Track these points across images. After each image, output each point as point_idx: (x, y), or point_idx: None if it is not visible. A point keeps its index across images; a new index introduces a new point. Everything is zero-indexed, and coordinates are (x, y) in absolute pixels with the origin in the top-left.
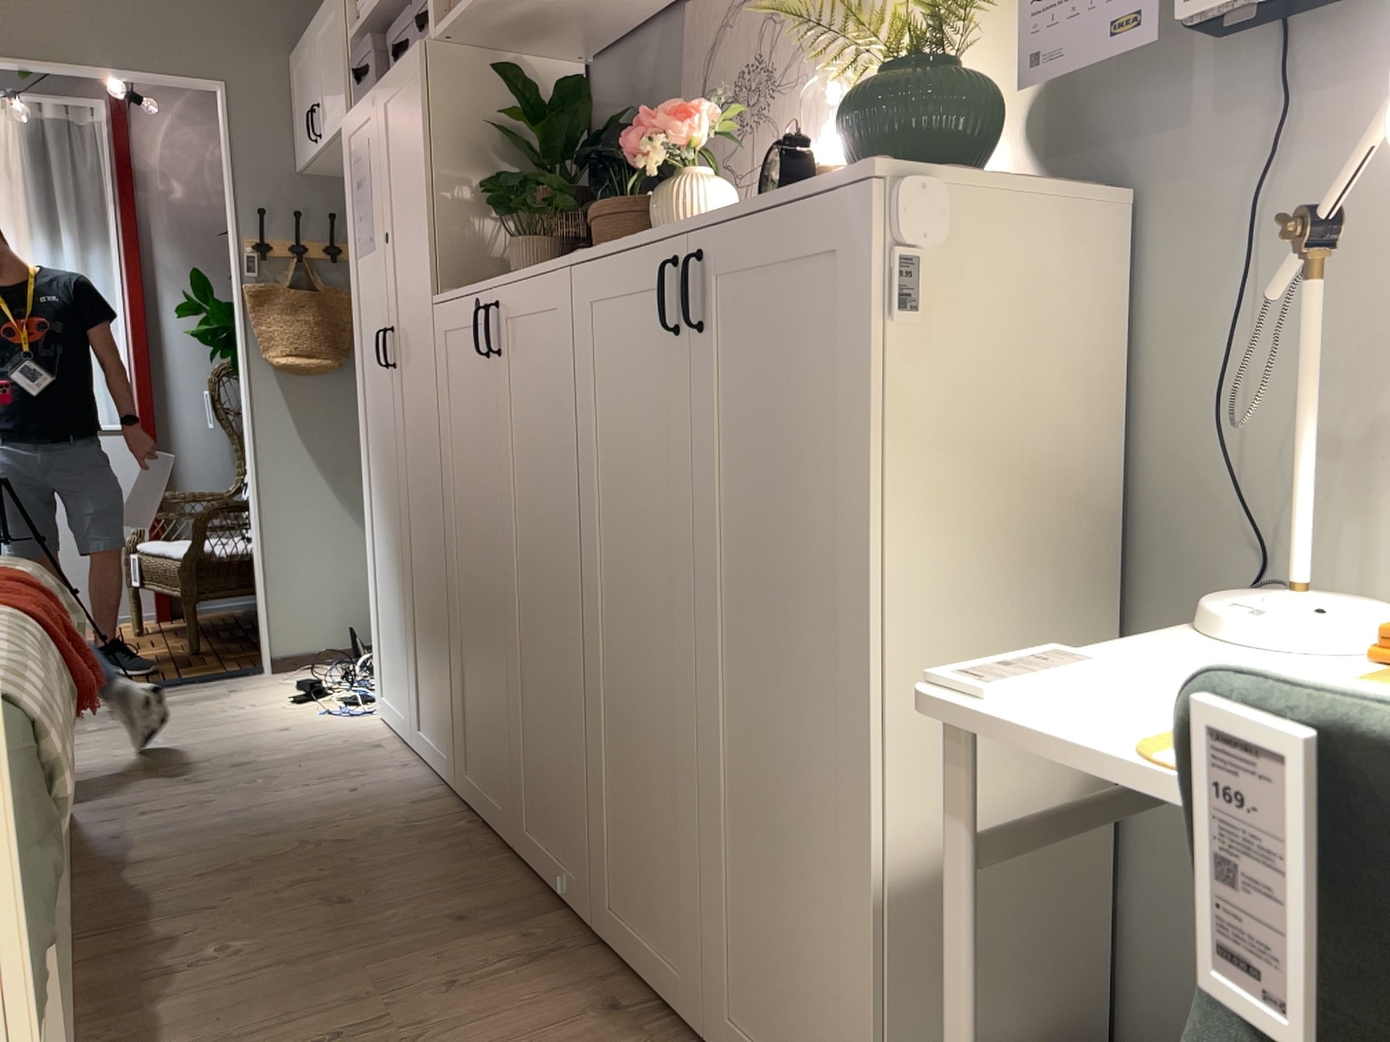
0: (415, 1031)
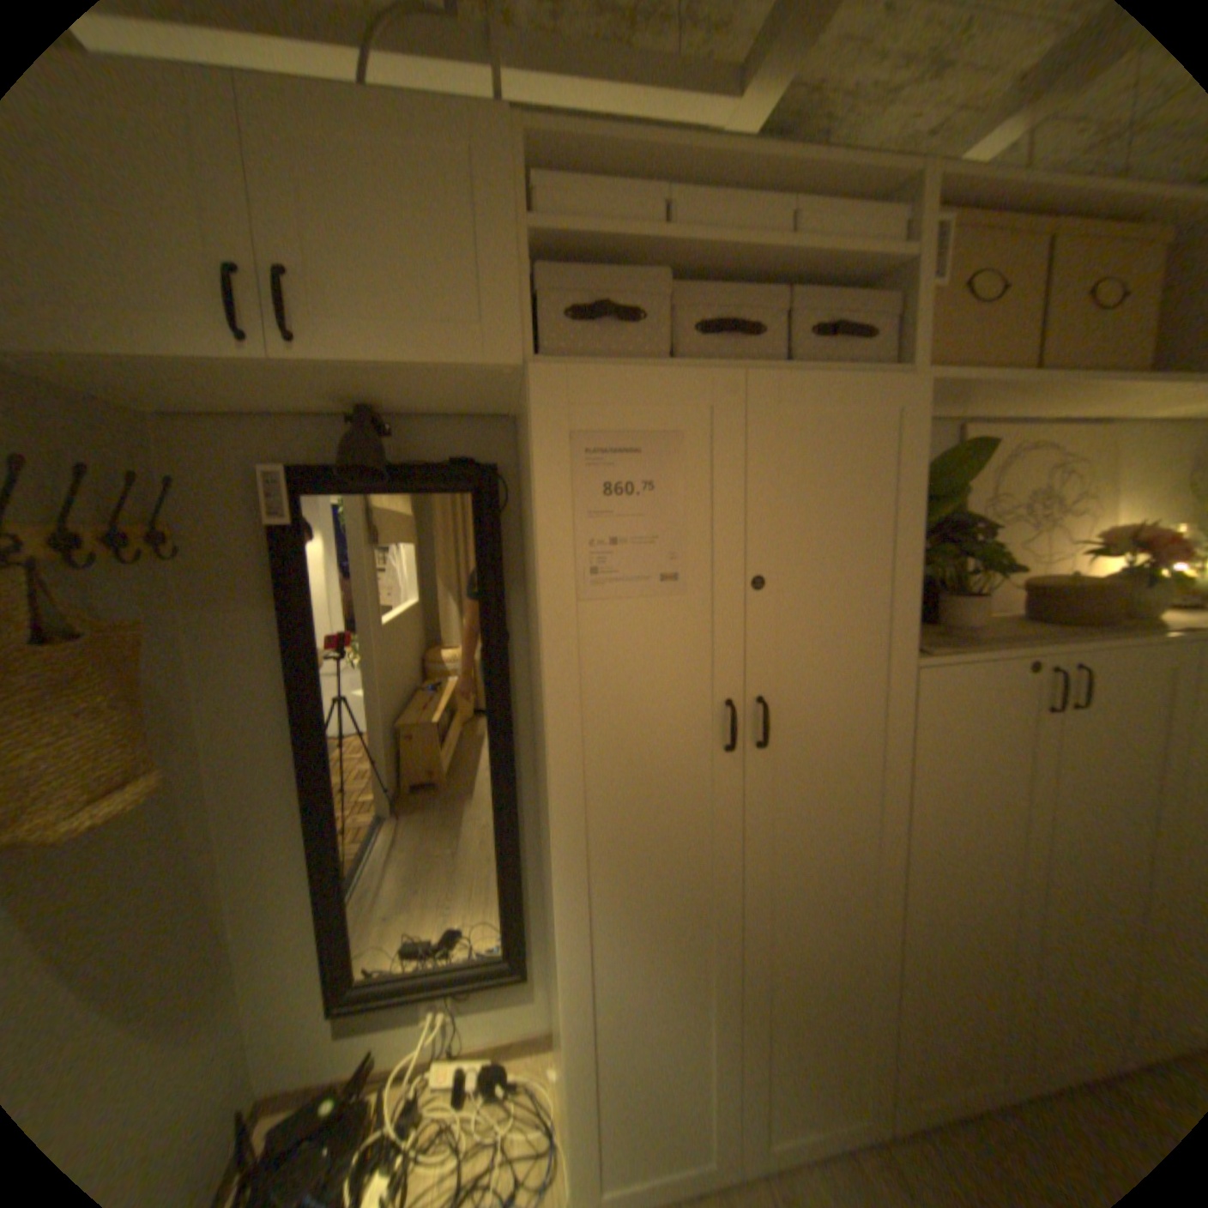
0: None
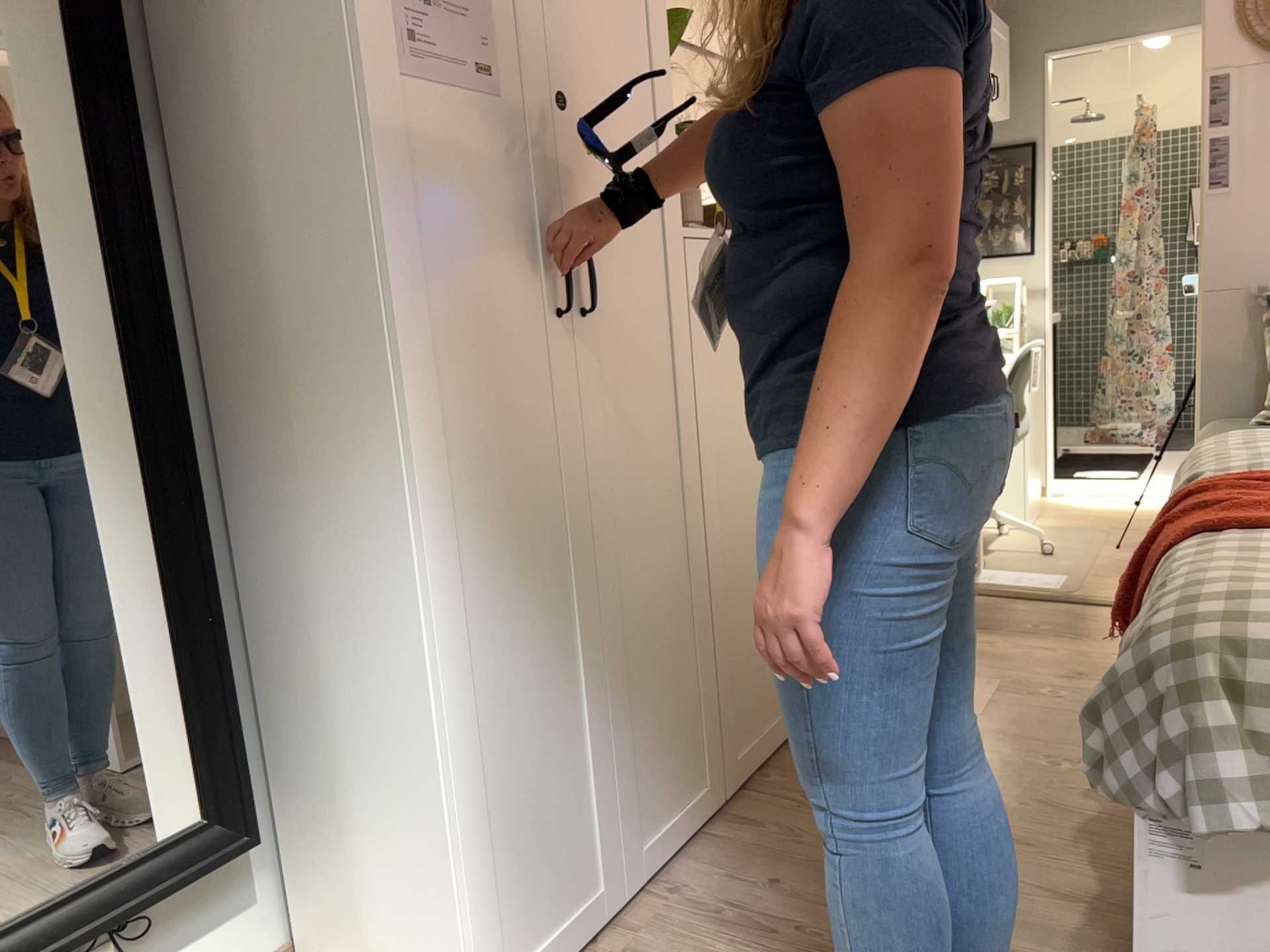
0: (986, 685)
